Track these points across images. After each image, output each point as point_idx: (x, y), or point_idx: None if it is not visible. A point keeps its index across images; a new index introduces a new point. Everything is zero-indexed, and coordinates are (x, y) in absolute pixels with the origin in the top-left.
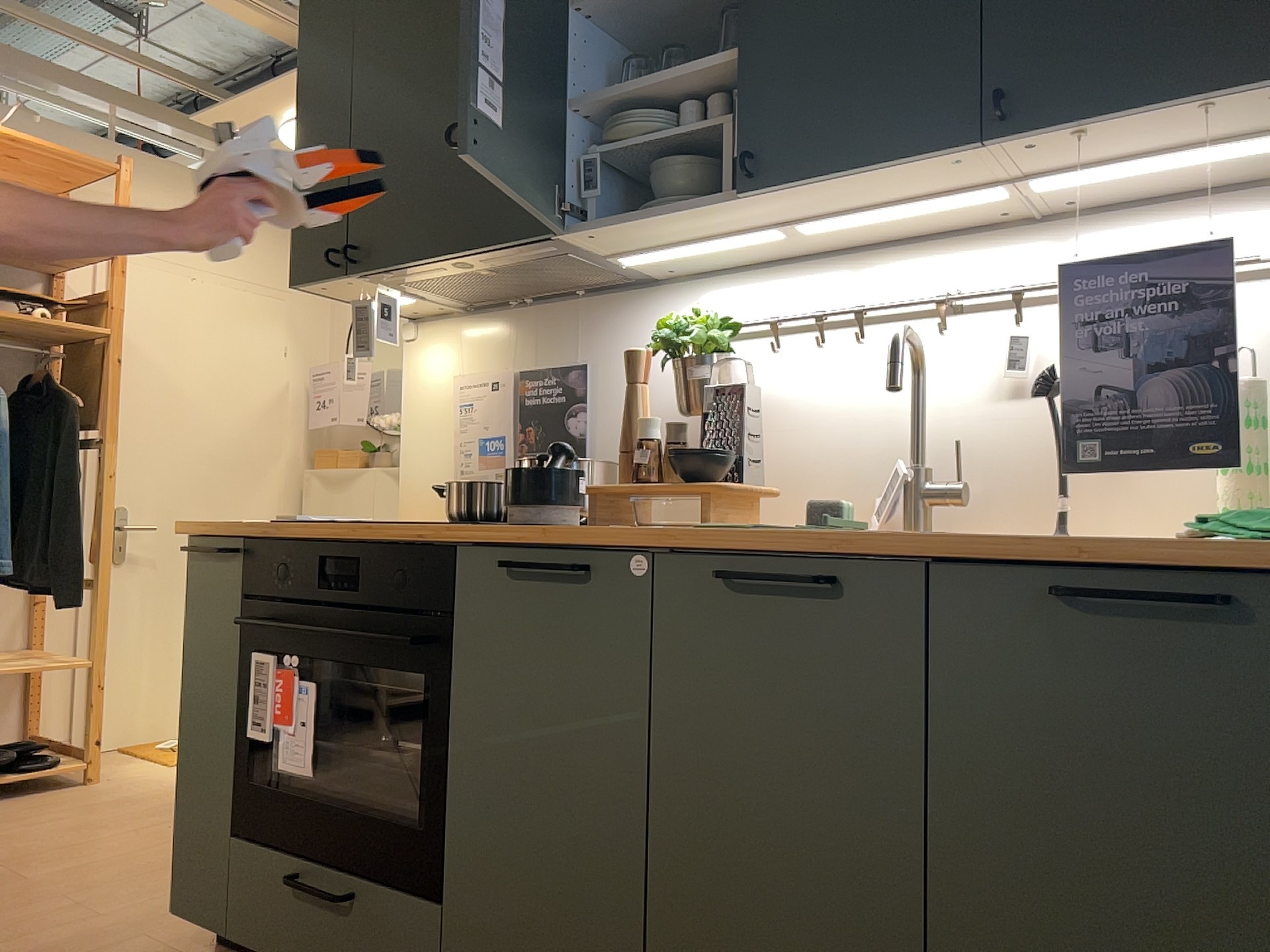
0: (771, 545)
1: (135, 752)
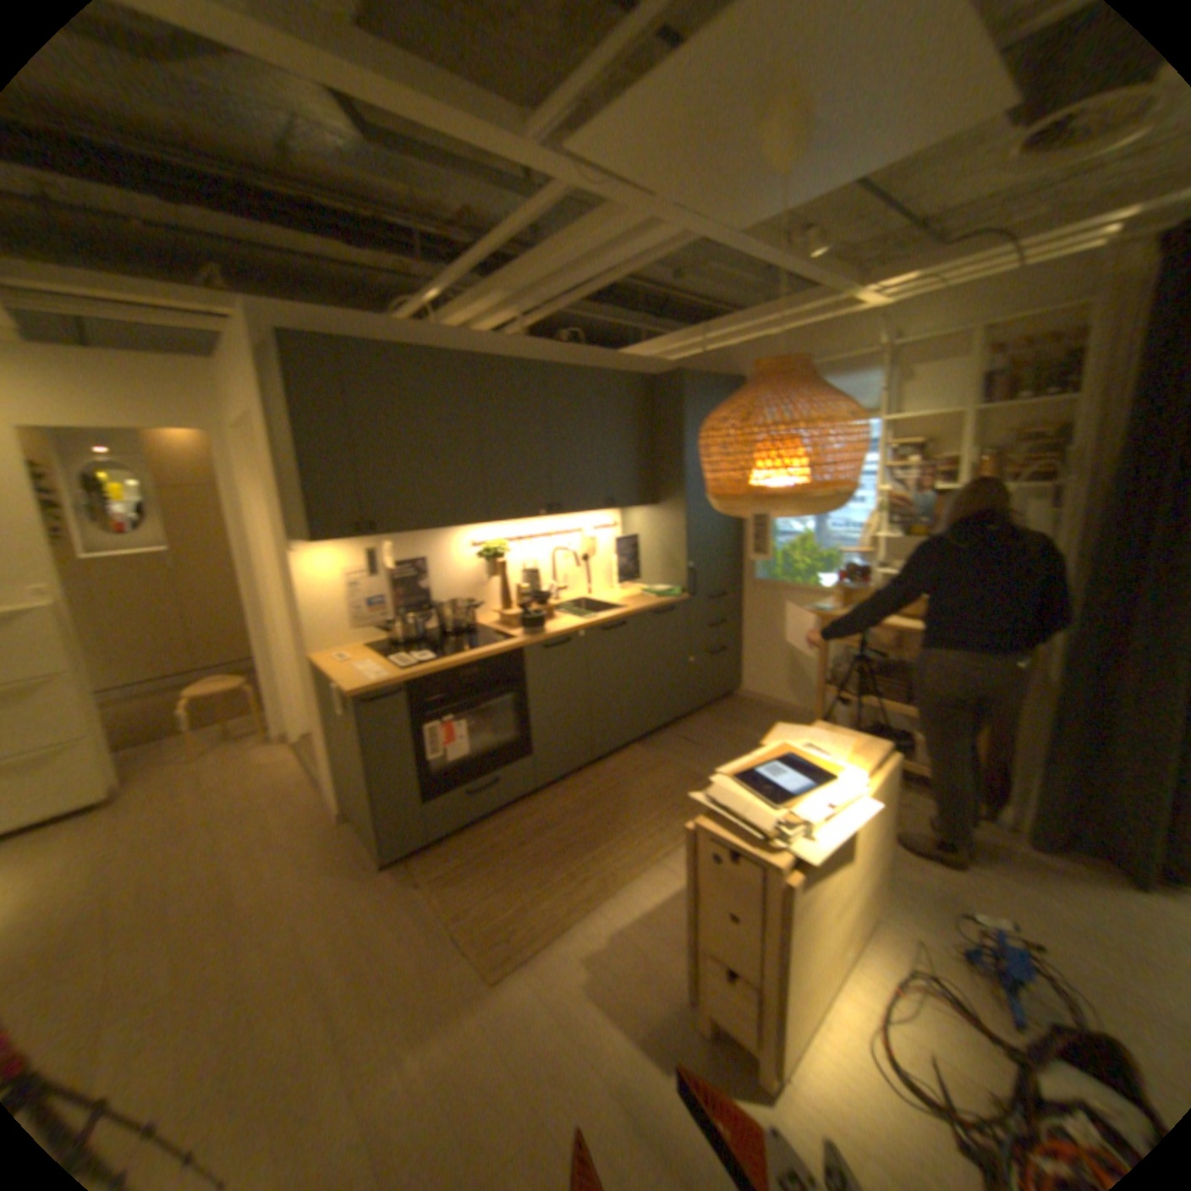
0: (606, 619)
1: None
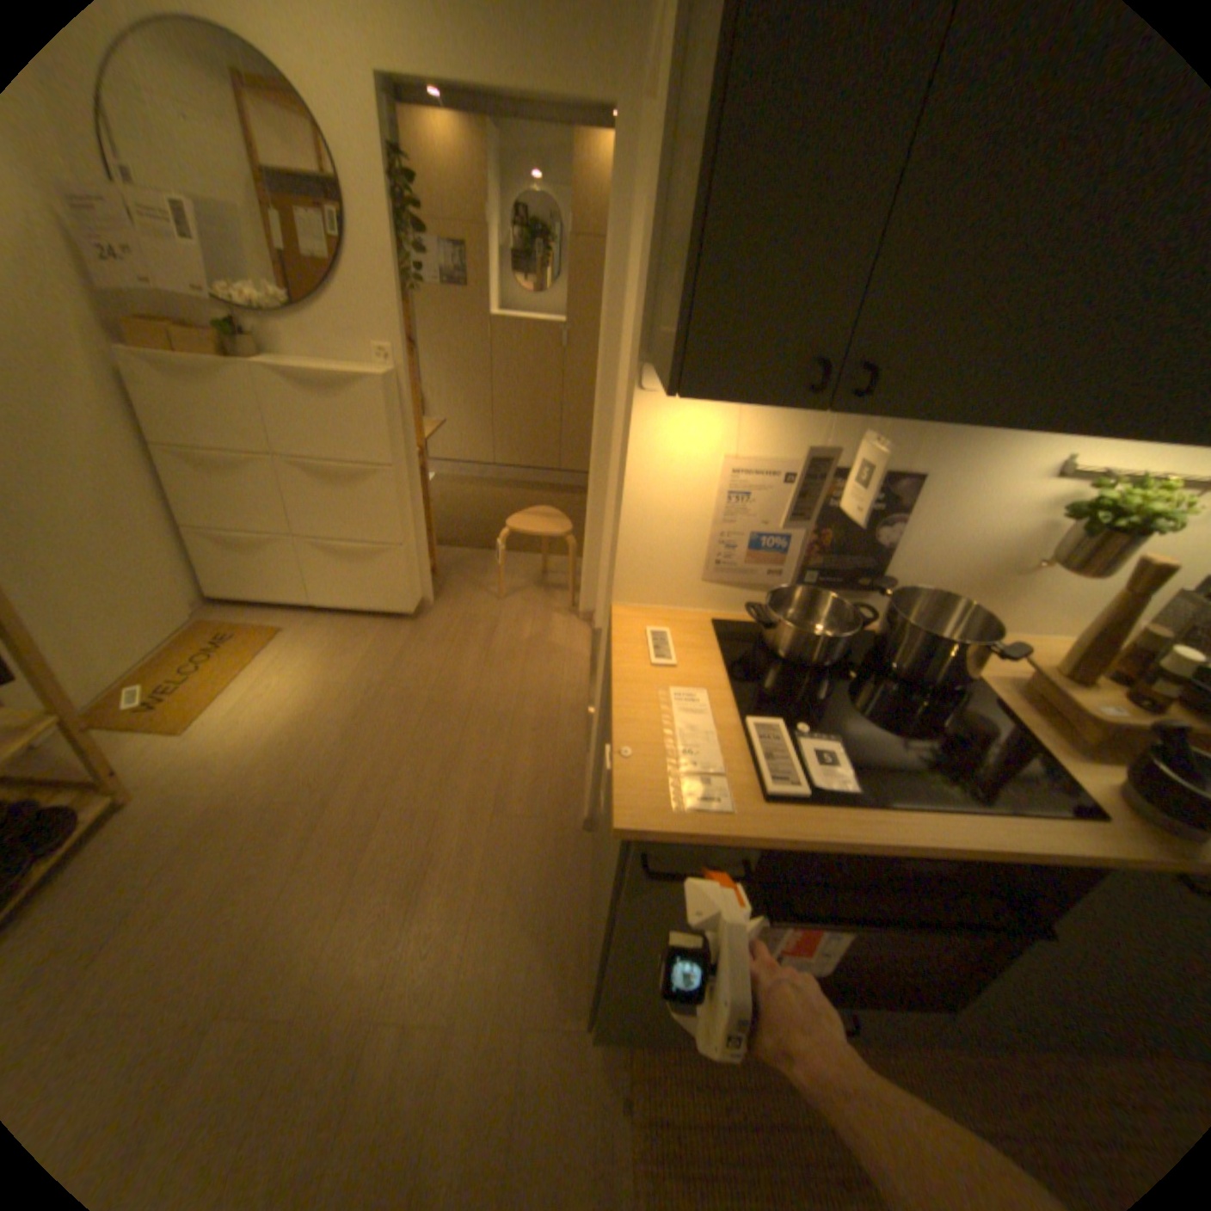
0: None
1: (106, 727)
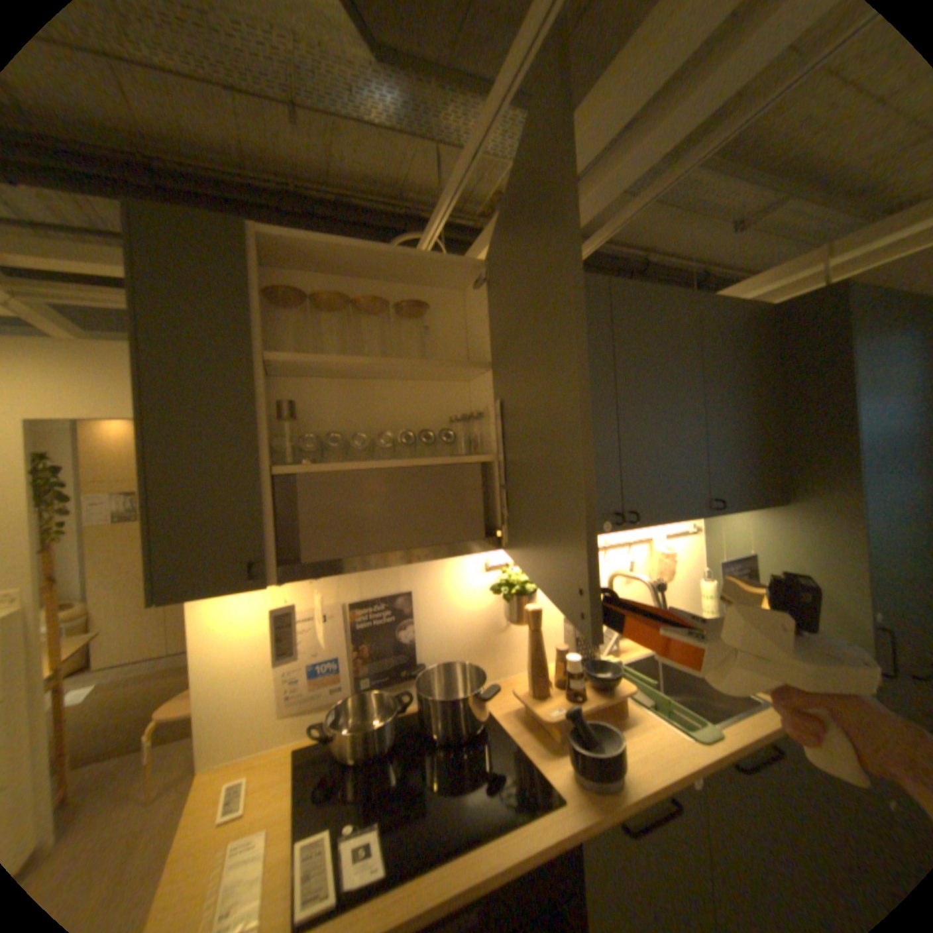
0: (747, 741)
1: None
